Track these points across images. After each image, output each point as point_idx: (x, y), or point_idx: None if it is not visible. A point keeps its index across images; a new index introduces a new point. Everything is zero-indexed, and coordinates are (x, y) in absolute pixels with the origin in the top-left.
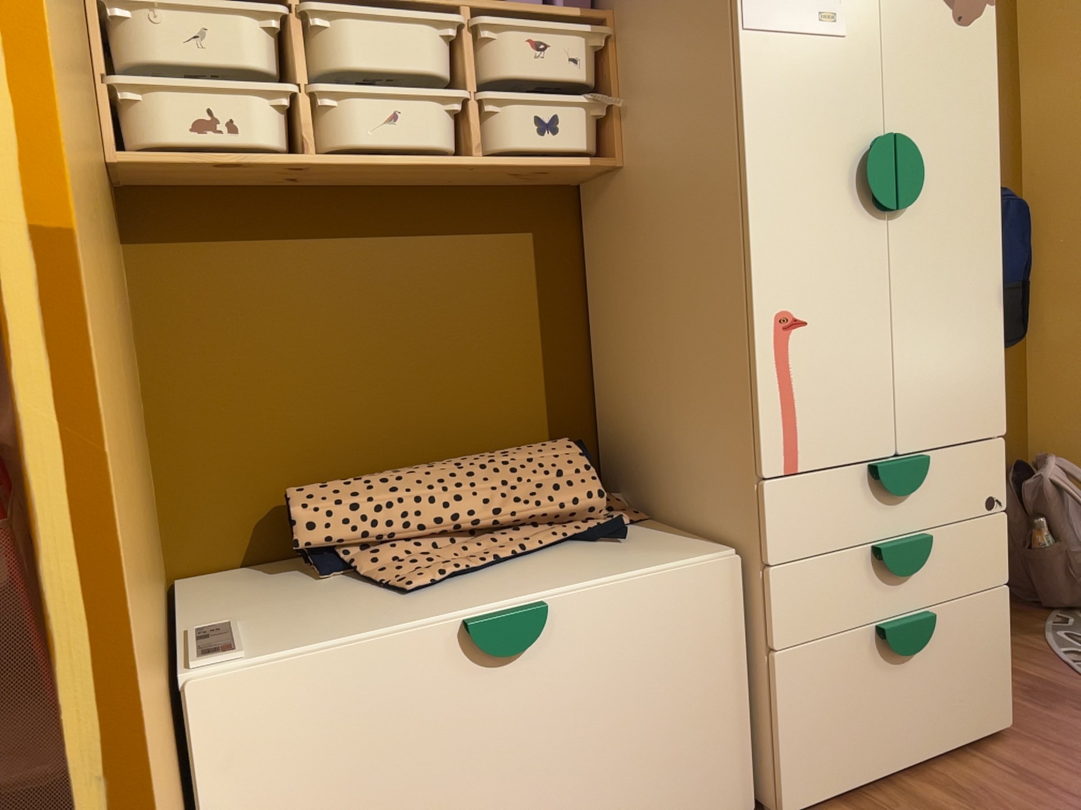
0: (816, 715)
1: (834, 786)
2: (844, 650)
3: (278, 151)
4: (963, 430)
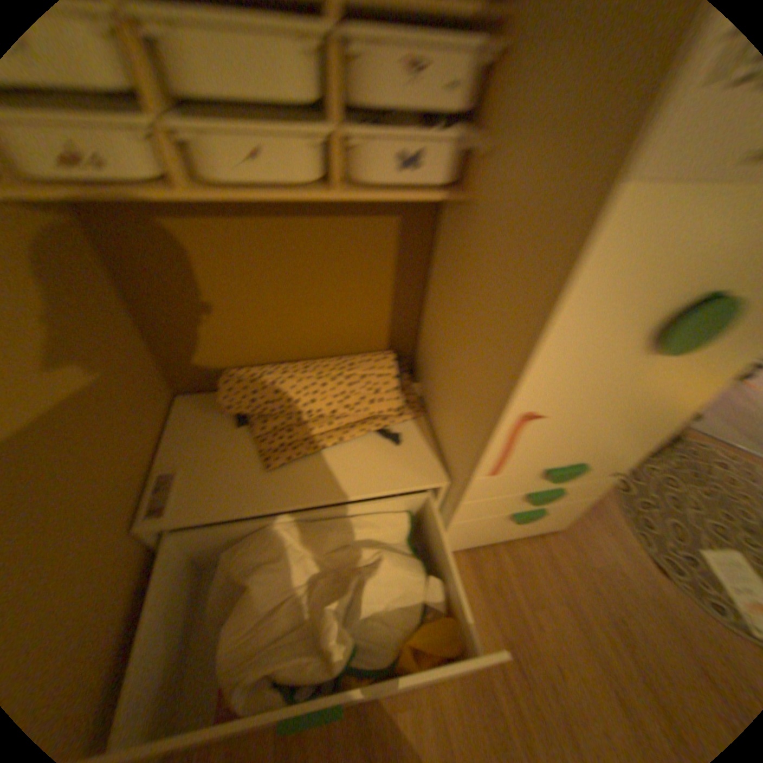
0: (463, 535)
1: (462, 547)
2: (489, 520)
3: (151, 178)
4: (623, 453)
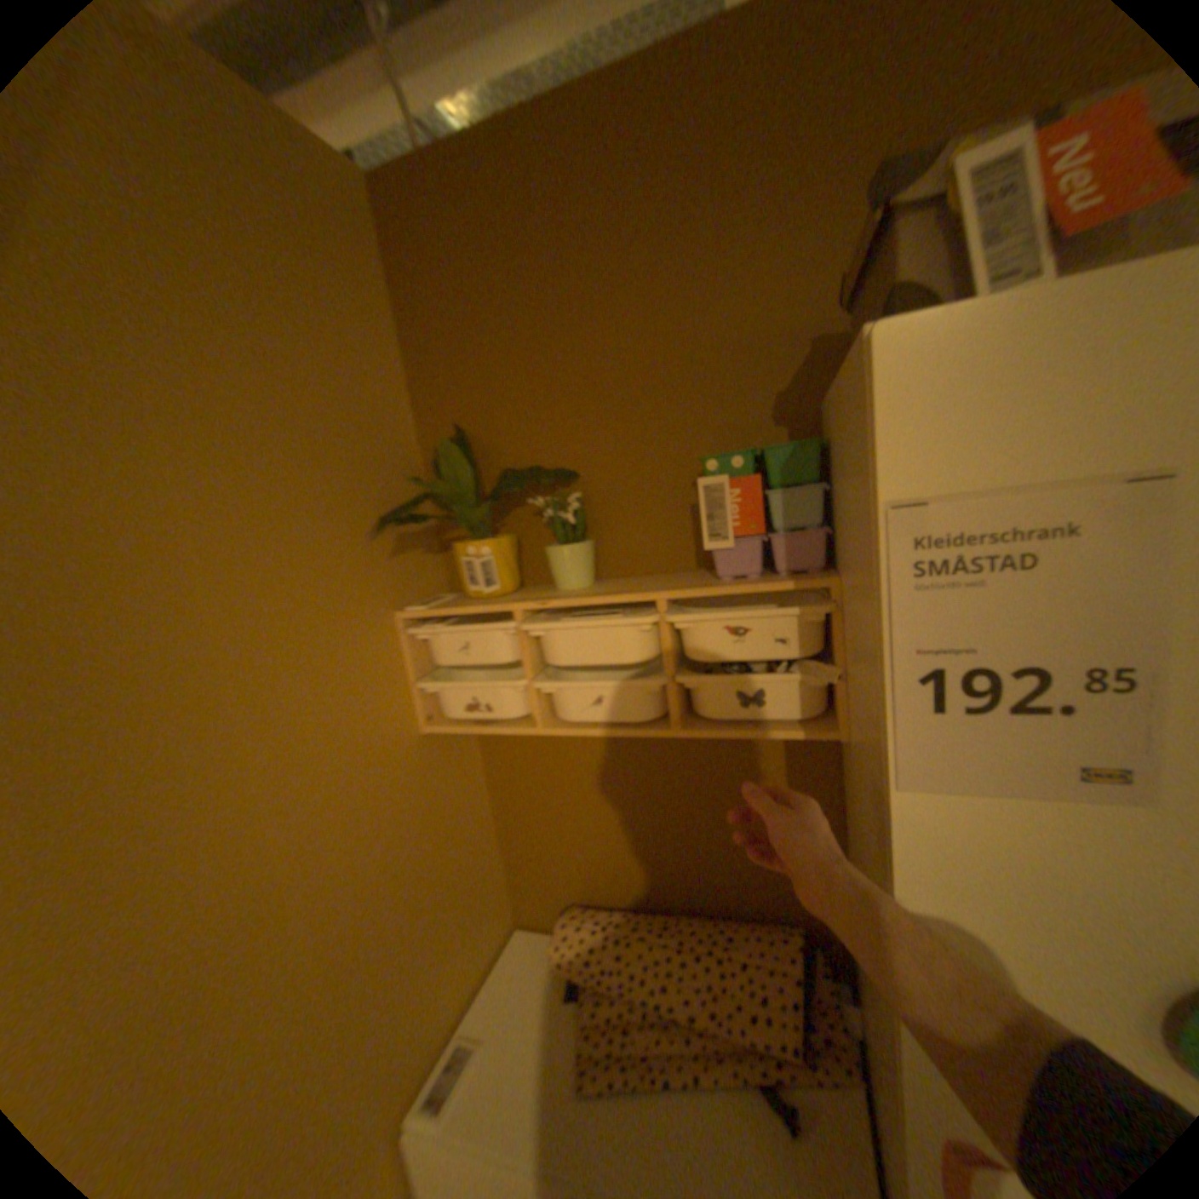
0: None
1: None
2: None
3: (521, 719)
4: None
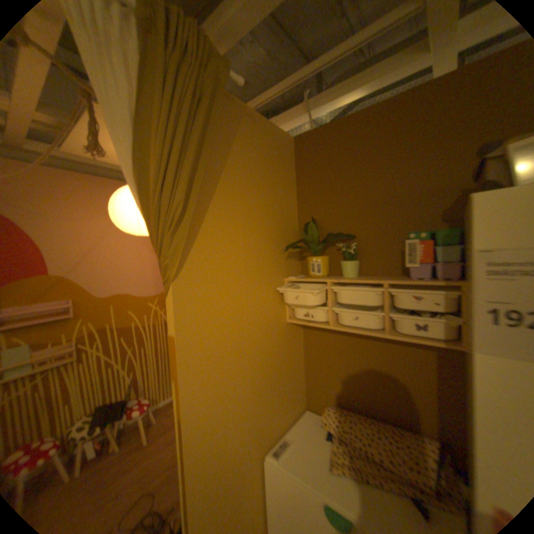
0: None
1: None
2: None
3: (323, 322)
4: None
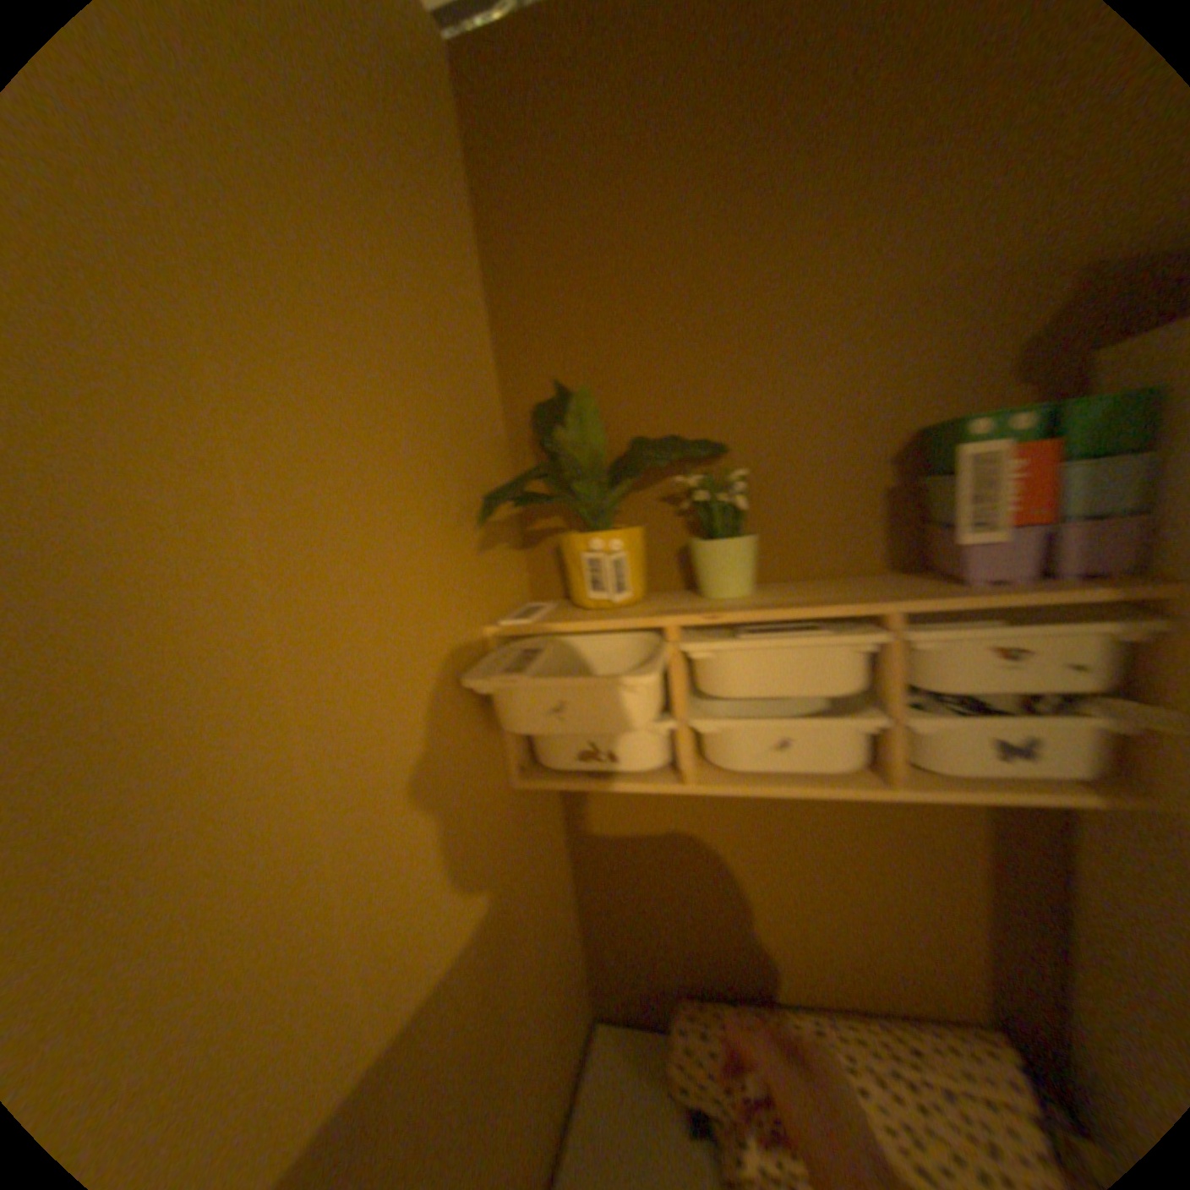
0: None
1: None
2: None
3: (656, 771)
4: None
